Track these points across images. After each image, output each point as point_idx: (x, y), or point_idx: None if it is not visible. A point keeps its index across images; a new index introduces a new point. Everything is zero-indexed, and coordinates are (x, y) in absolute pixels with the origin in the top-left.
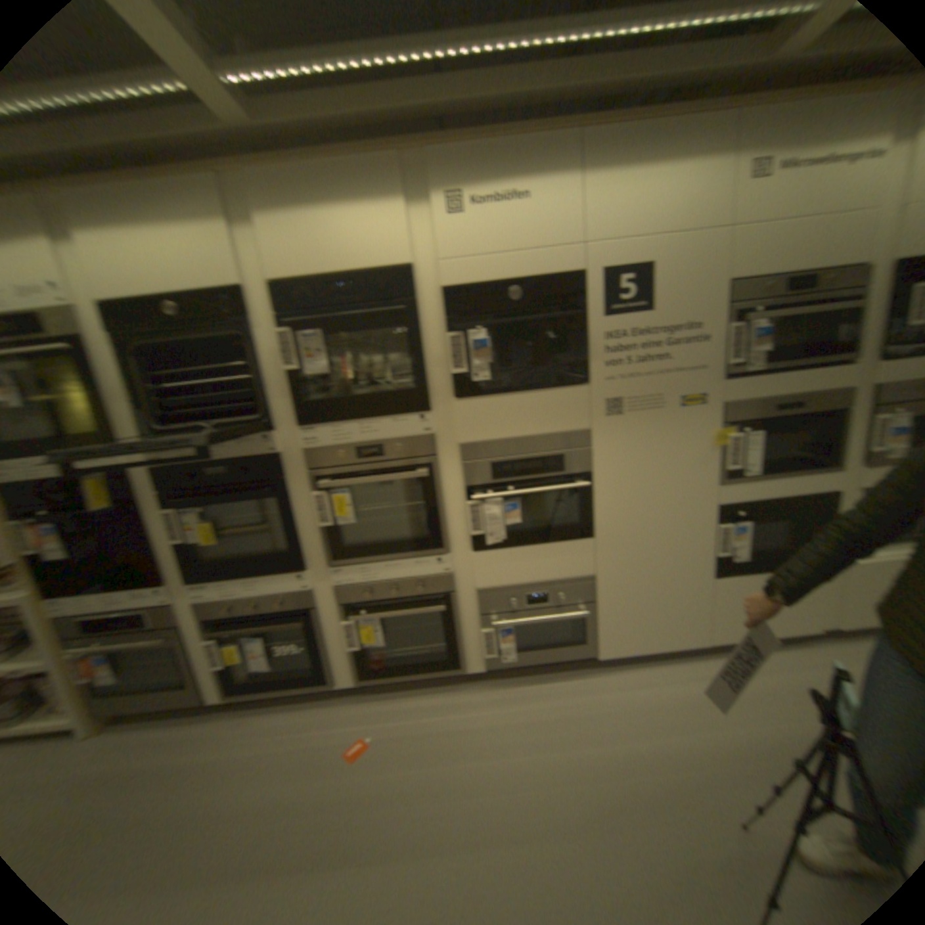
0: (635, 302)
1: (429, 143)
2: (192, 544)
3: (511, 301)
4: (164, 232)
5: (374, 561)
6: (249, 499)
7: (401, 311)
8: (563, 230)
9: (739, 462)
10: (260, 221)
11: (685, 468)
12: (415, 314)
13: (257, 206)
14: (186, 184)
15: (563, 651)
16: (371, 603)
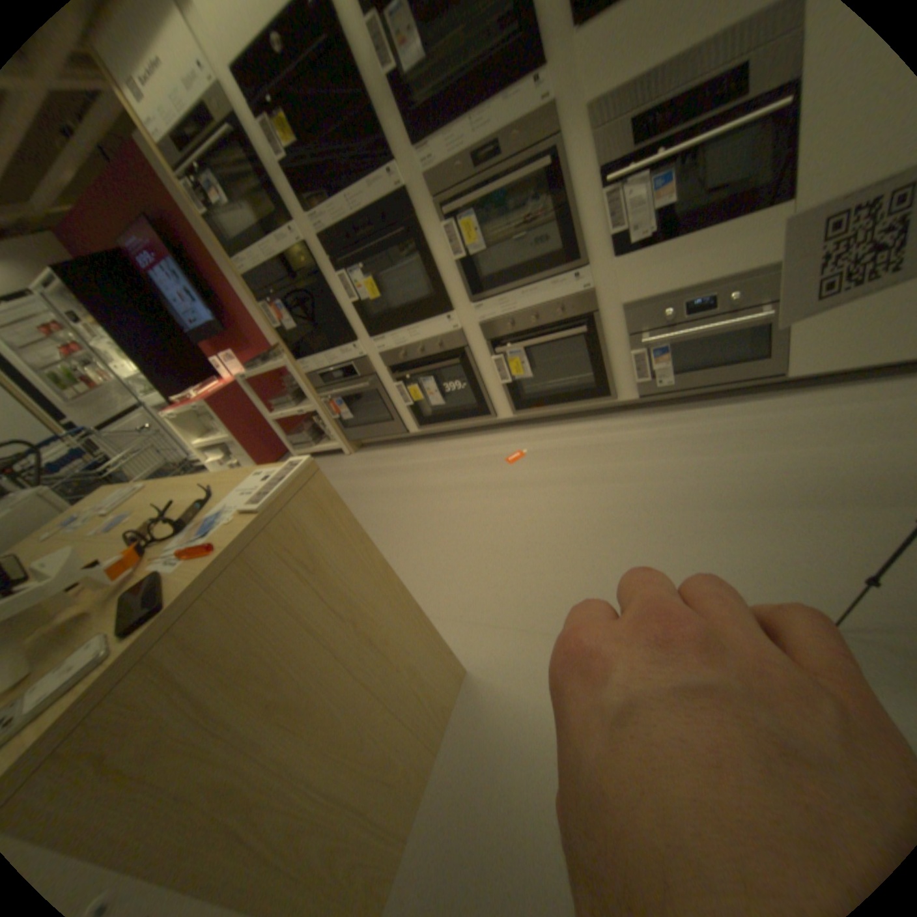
0: None
1: None
2: (370, 298)
3: None
4: None
5: (513, 283)
6: (395, 239)
7: None
8: None
9: None
10: None
11: None
12: None
13: None
14: None
15: (742, 365)
16: (519, 331)
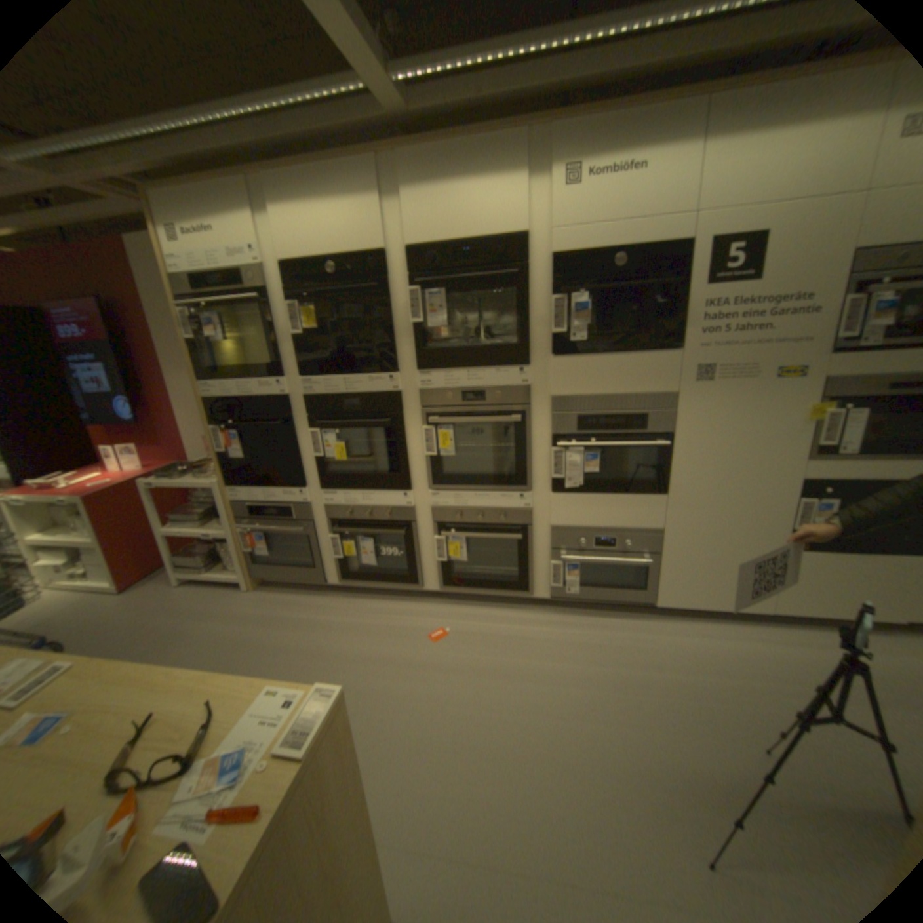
0: (745, 270)
1: (558, 119)
2: (331, 459)
3: (618, 267)
4: (335, 206)
5: (469, 490)
6: (376, 428)
7: (516, 275)
8: (679, 198)
9: (837, 439)
10: (408, 196)
11: (775, 439)
12: (528, 278)
13: (406, 183)
14: (354, 166)
15: (625, 594)
16: (462, 525)
